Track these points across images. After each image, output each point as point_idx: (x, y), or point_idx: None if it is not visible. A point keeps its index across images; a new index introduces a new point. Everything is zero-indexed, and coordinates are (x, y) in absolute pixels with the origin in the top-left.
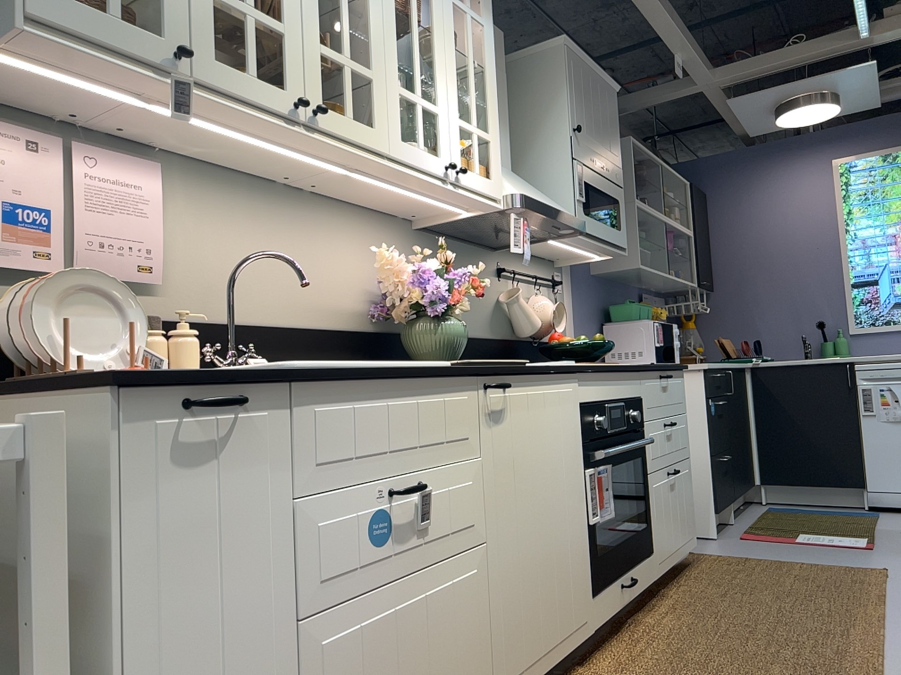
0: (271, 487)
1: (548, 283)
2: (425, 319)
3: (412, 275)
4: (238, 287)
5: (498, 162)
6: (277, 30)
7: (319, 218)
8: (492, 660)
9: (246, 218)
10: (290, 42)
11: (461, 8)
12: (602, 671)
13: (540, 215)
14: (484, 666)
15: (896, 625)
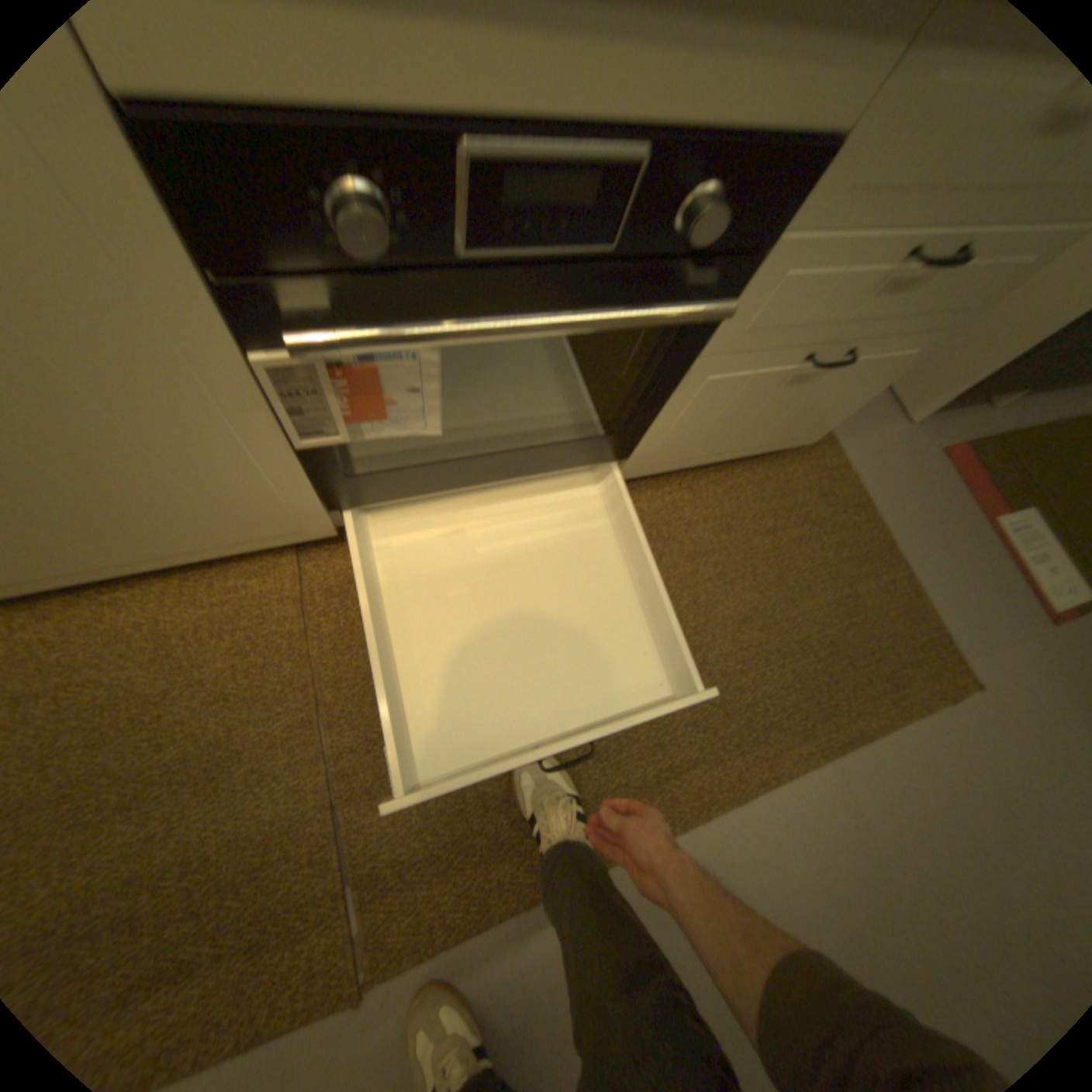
0: None
1: None
2: None
3: None
4: None
5: None
6: None
7: None
8: None
9: None
10: None
11: None
12: (316, 576)
13: None
14: None
15: (768, 810)
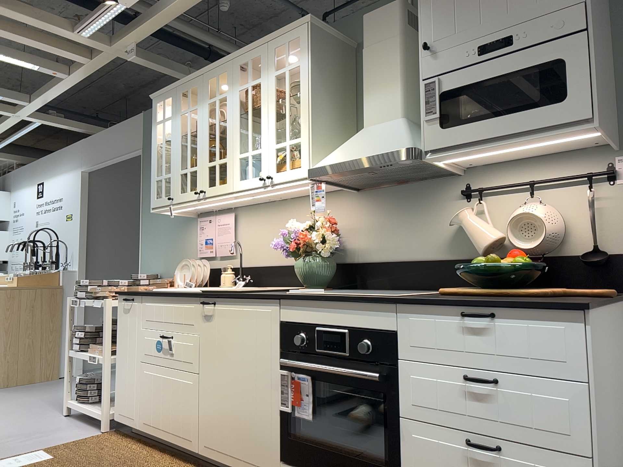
0: (138, 323)
1: (580, 180)
2: (298, 259)
3: (283, 236)
4: (259, 251)
5: (305, 151)
6: (195, 169)
7: (293, 208)
8: (197, 428)
9: (262, 220)
10: (198, 171)
11: (280, 73)
12: None
13: (334, 173)
14: (193, 427)
15: None
